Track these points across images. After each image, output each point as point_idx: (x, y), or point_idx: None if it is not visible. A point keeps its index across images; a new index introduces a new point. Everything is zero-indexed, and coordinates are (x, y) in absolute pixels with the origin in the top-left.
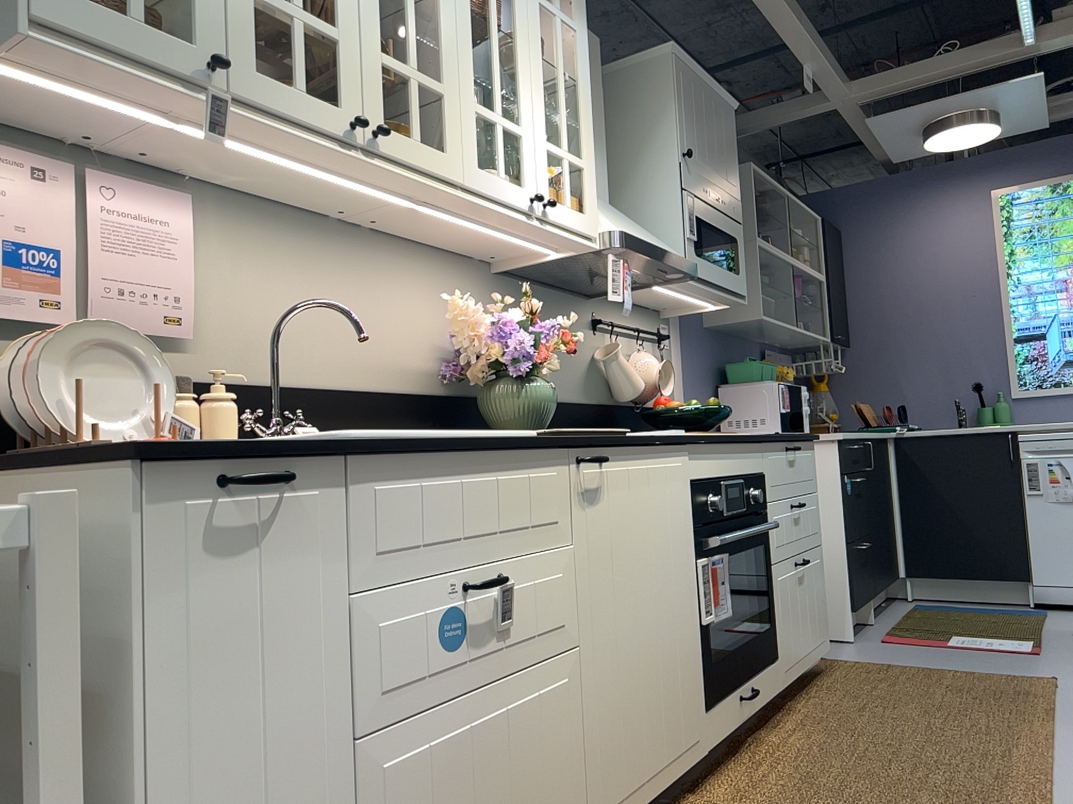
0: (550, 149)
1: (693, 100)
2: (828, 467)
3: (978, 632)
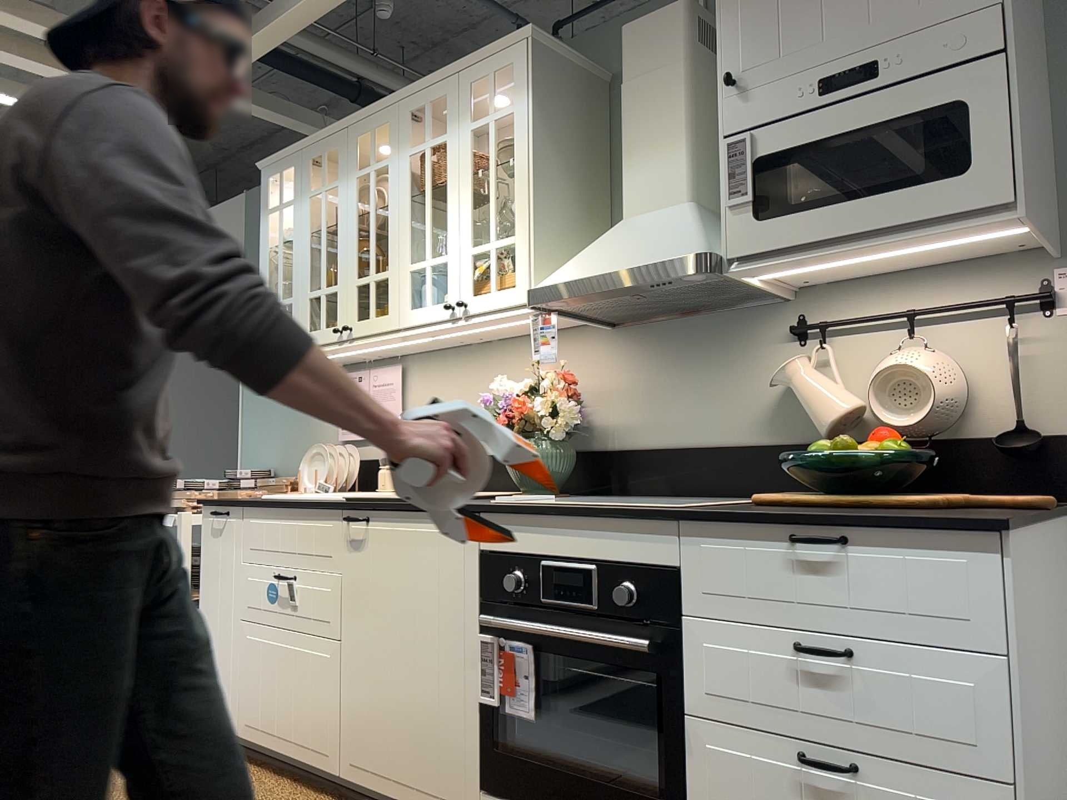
0: (473, 252)
1: None
2: None
3: None
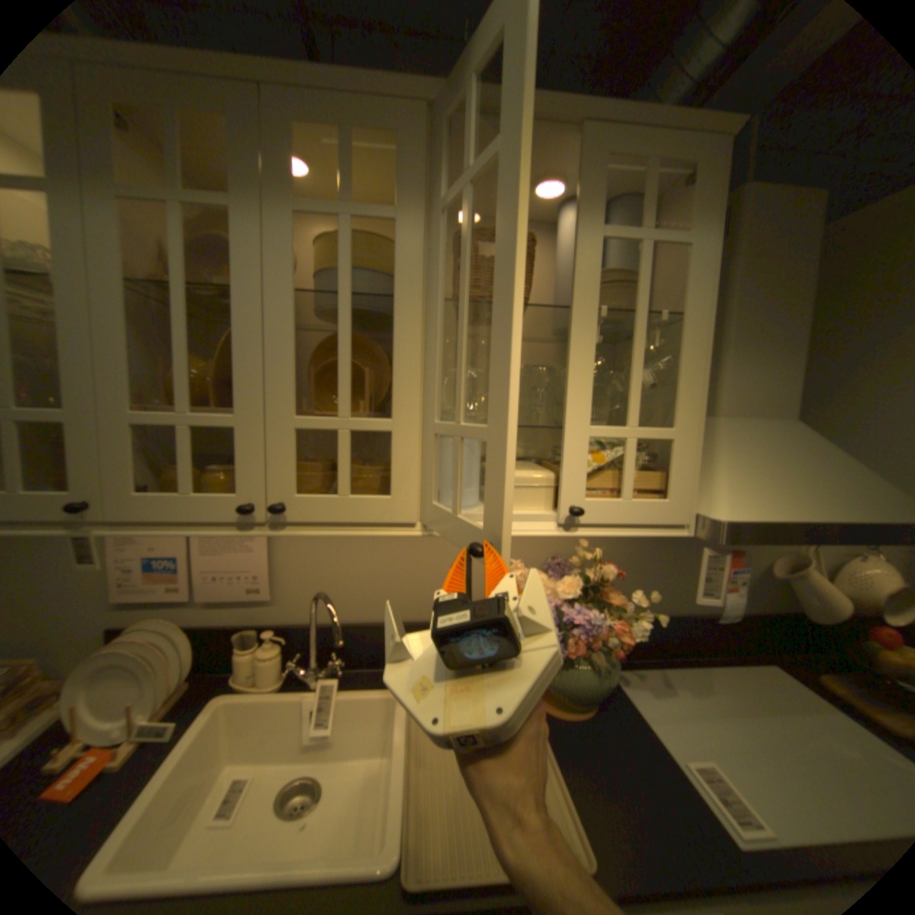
0: (595, 434)
1: None
2: None
3: None
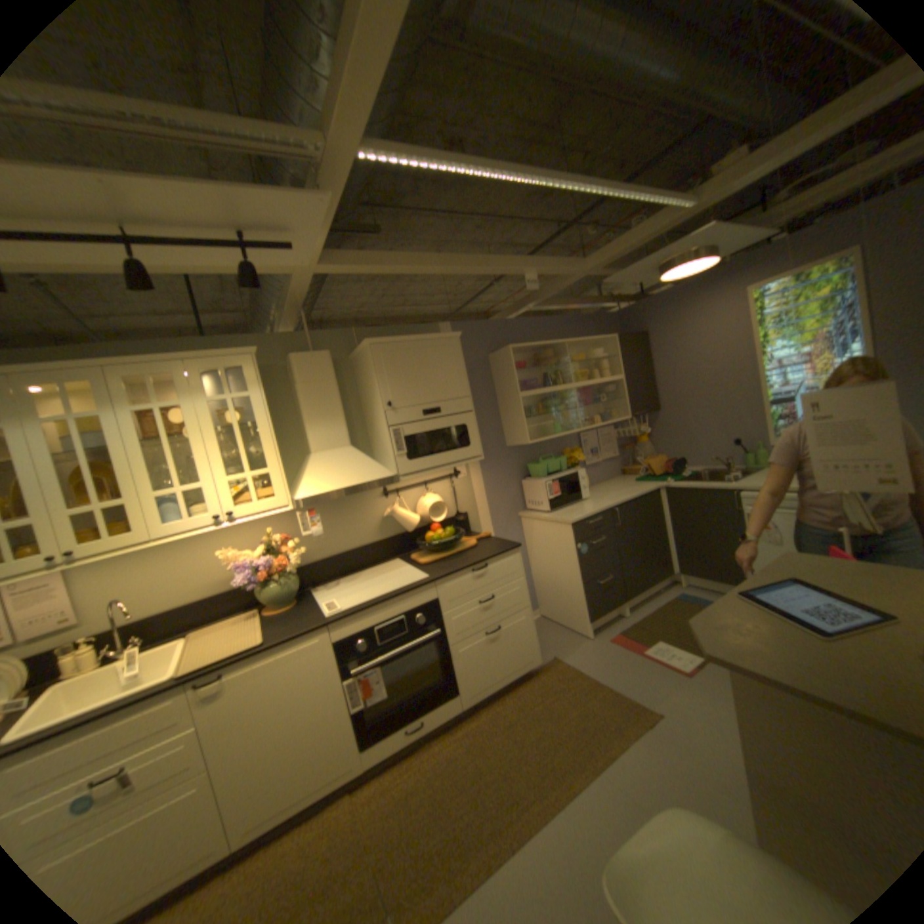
0: (230, 480)
1: (395, 363)
2: (568, 539)
3: (680, 642)
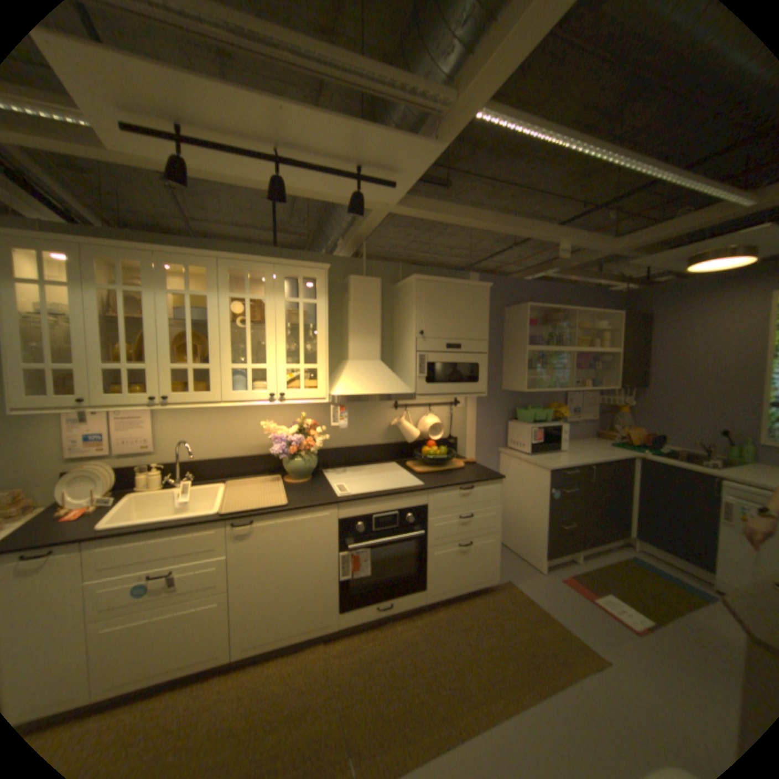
0: (289, 368)
1: (434, 299)
2: (545, 482)
3: (631, 601)
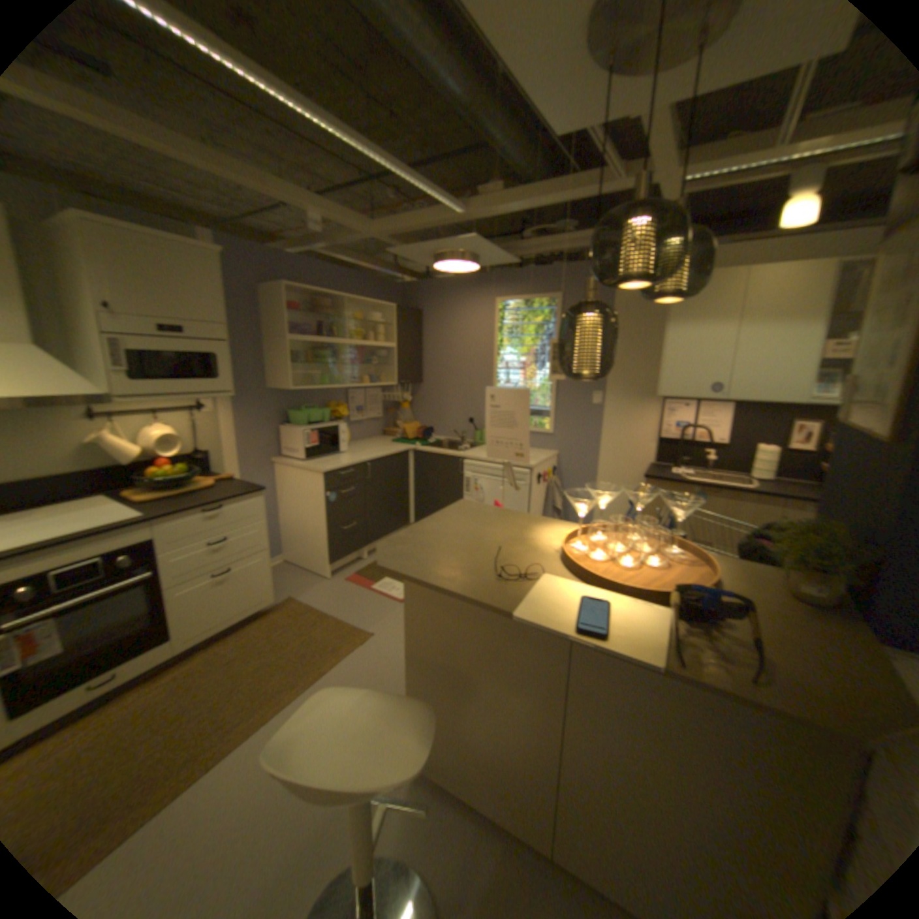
0: None
1: (126, 256)
2: (321, 487)
3: None
